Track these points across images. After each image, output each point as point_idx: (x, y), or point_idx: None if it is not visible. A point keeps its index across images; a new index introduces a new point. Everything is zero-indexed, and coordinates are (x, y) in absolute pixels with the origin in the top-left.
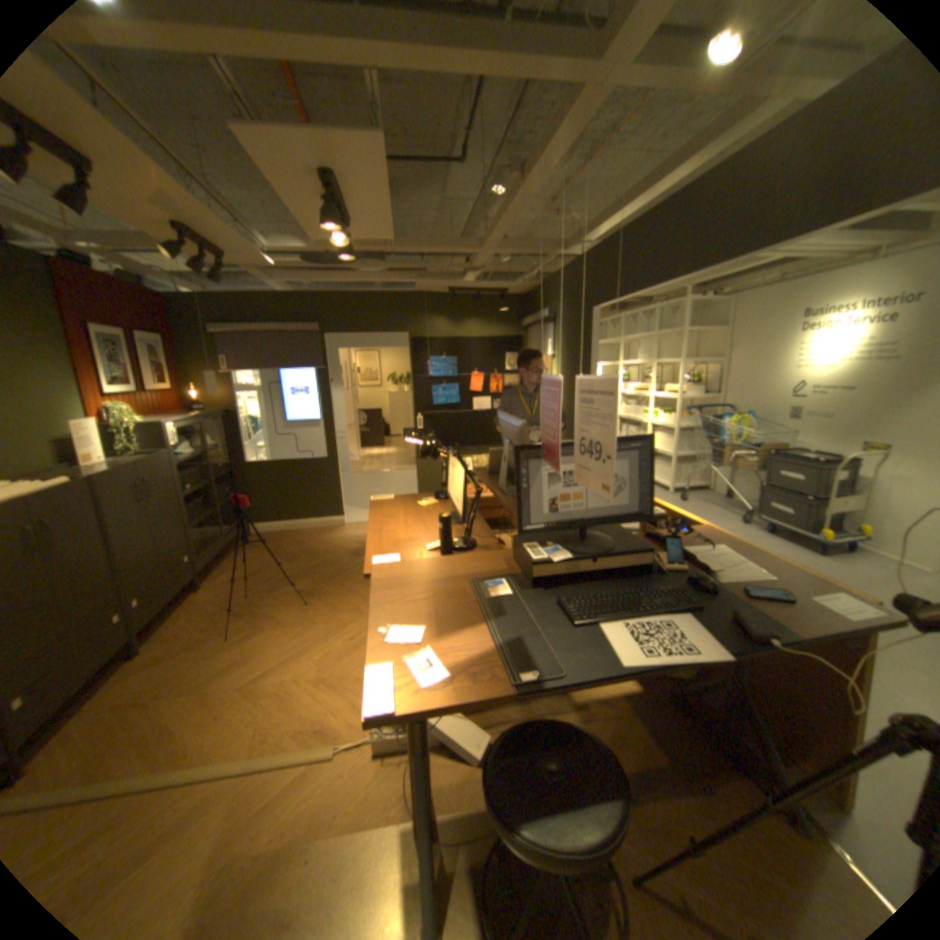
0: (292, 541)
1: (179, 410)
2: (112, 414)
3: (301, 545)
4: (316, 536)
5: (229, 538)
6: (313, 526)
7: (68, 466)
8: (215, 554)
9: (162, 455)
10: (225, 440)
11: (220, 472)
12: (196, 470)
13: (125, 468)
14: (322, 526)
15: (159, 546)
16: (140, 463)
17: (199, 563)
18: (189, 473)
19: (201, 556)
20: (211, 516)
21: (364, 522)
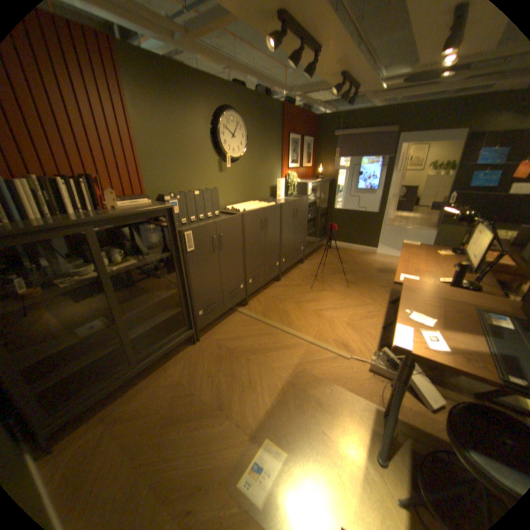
0: (345, 254)
1: (311, 178)
2: (289, 178)
3: (350, 258)
4: (359, 255)
5: (318, 244)
6: (358, 250)
7: (272, 199)
8: (312, 250)
9: (304, 199)
10: (327, 195)
11: (322, 212)
12: (313, 209)
13: (291, 202)
14: (362, 251)
15: (294, 240)
16: (296, 201)
17: (305, 252)
18: (310, 209)
19: (307, 249)
20: (313, 232)
21: (388, 255)
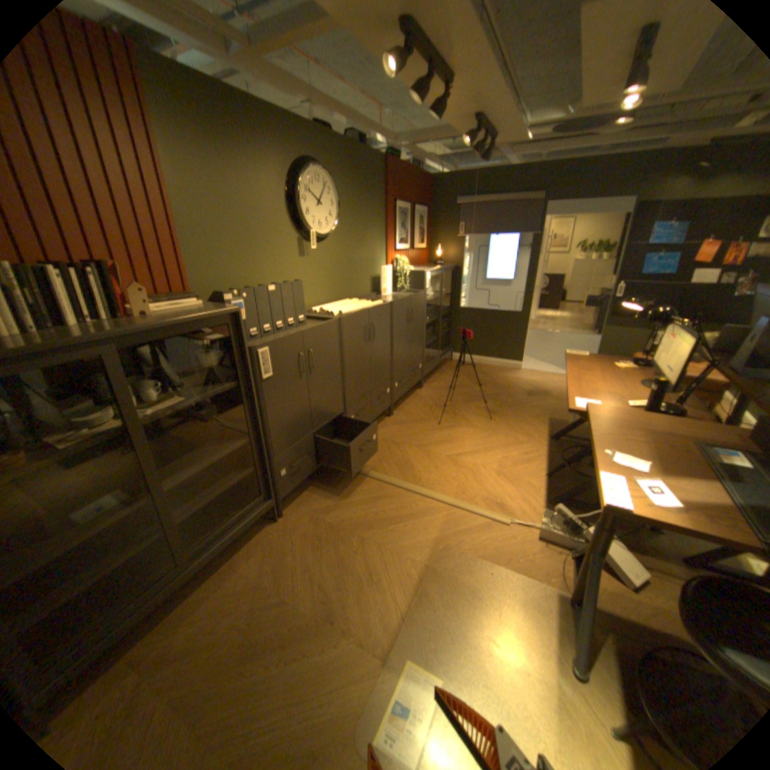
0: (479, 372)
1: (426, 264)
2: (397, 264)
3: (486, 377)
4: (498, 372)
5: (440, 359)
6: (495, 365)
7: (375, 295)
8: (433, 368)
9: (421, 294)
10: (449, 288)
11: (443, 312)
12: (433, 308)
13: (404, 300)
14: (502, 366)
15: (410, 354)
16: (411, 298)
17: (424, 371)
18: (429, 309)
19: (426, 367)
20: (434, 341)
21: (537, 371)
